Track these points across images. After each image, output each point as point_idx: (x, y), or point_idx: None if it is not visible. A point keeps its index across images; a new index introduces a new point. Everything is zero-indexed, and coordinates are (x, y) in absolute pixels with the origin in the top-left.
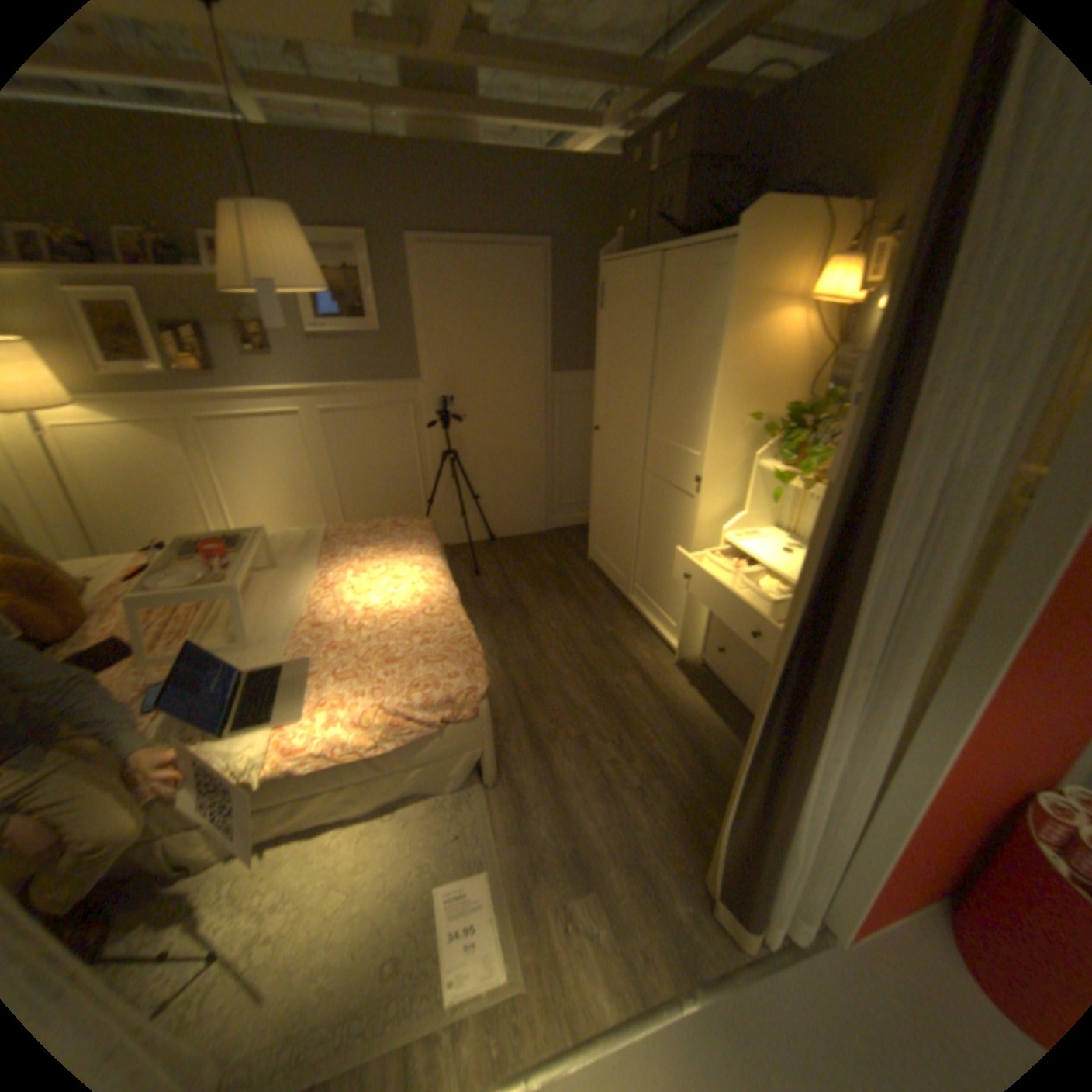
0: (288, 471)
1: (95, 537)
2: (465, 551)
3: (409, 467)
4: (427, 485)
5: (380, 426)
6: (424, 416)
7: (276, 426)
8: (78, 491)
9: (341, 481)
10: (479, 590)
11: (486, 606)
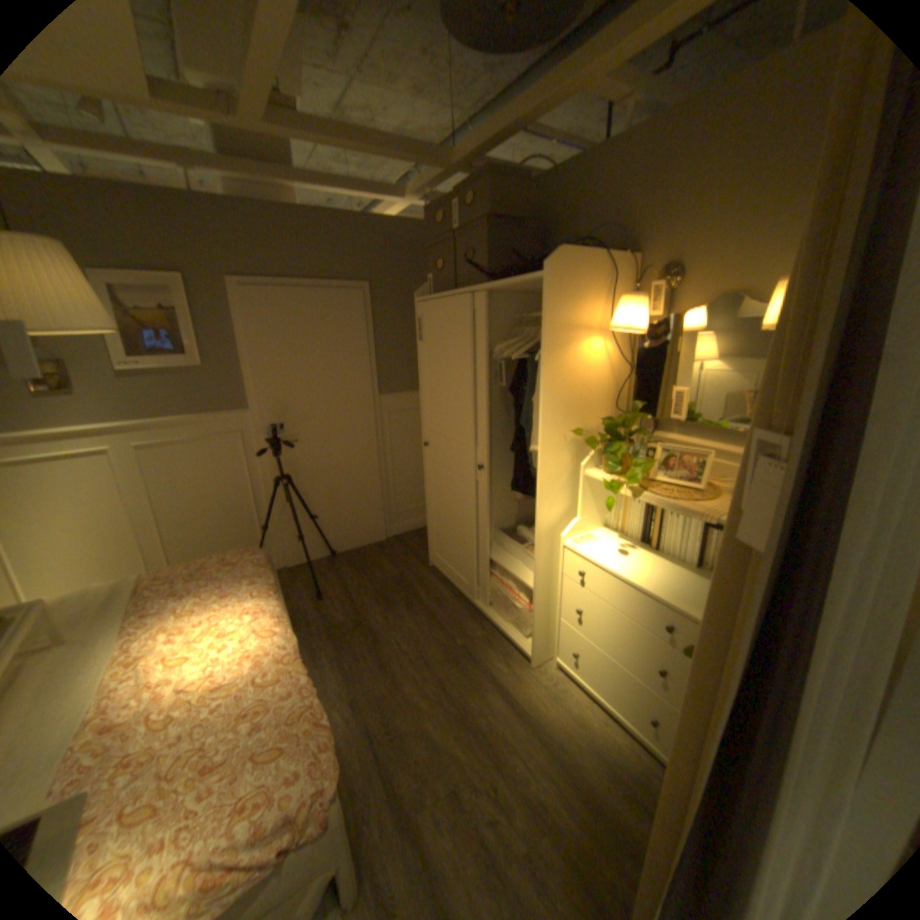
0: (94, 516)
1: None
2: (304, 573)
3: (239, 495)
4: (260, 511)
5: (204, 459)
6: (253, 444)
7: (78, 469)
8: None
9: (160, 518)
10: (321, 617)
11: (330, 636)
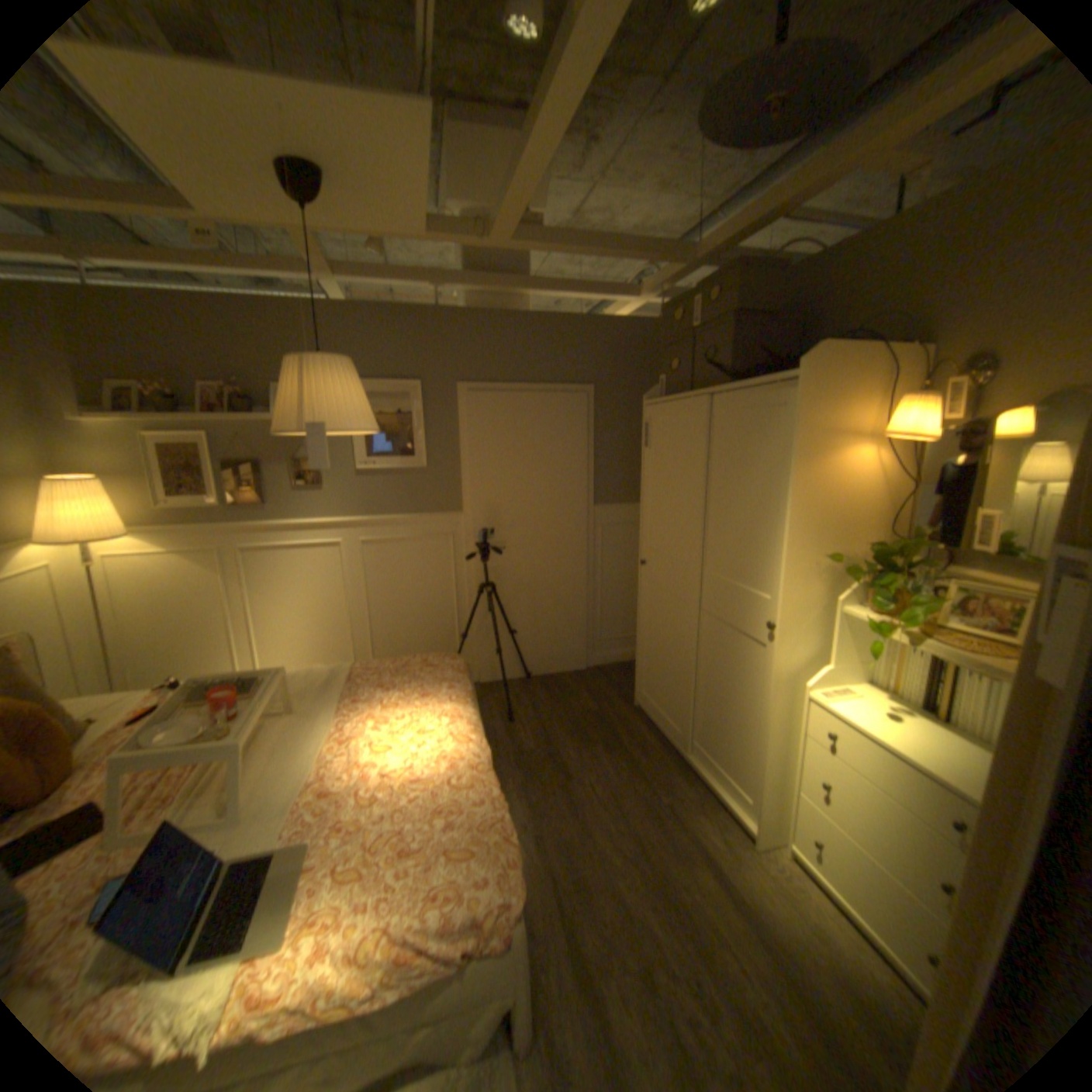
0: (320, 604)
1: (114, 671)
2: (496, 692)
3: (443, 600)
4: (460, 619)
5: (417, 559)
6: (462, 549)
7: (314, 559)
8: (108, 623)
9: (372, 614)
10: (511, 741)
11: (519, 764)
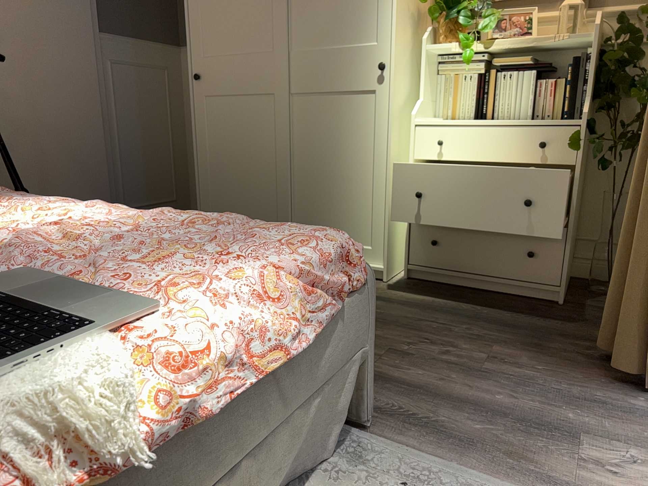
0: None
1: None
2: None
3: None
4: None
5: None
6: None
7: None
8: None
9: None
10: None
11: None
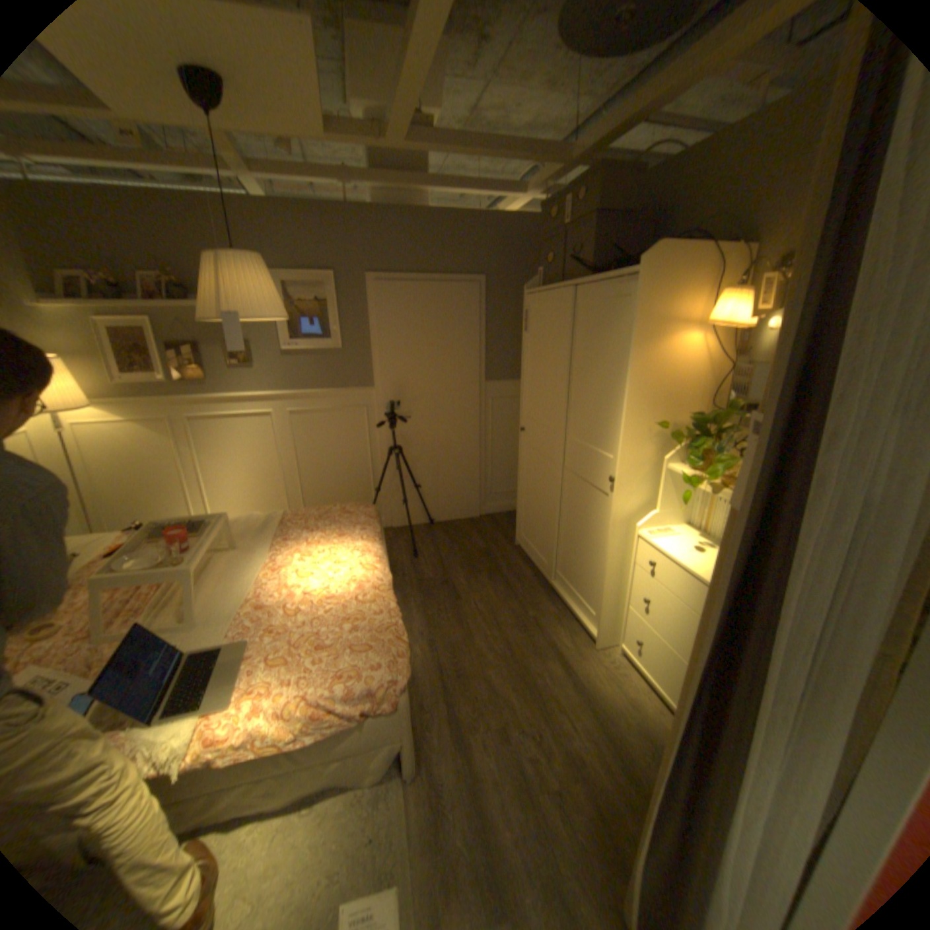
0: (257, 463)
1: (92, 517)
2: (405, 534)
3: (360, 460)
4: (375, 476)
5: (337, 426)
6: (374, 417)
7: (250, 426)
8: (83, 478)
9: (302, 471)
10: (415, 571)
11: (420, 587)
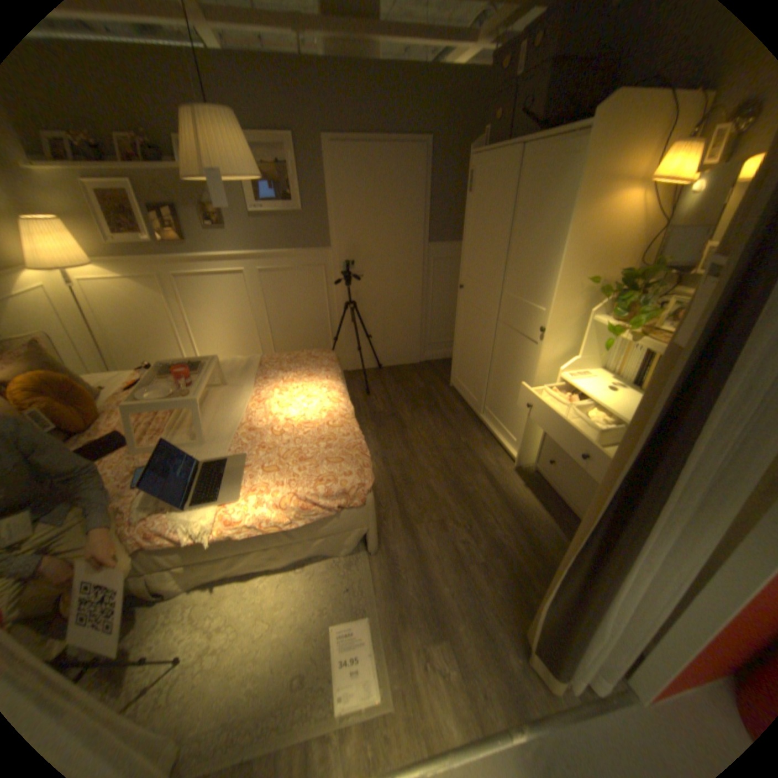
0: (235, 315)
1: (106, 359)
2: (358, 376)
3: (320, 313)
4: (332, 327)
5: (299, 283)
6: (331, 276)
7: (226, 282)
8: (94, 327)
9: (272, 323)
10: (368, 405)
11: (373, 418)
